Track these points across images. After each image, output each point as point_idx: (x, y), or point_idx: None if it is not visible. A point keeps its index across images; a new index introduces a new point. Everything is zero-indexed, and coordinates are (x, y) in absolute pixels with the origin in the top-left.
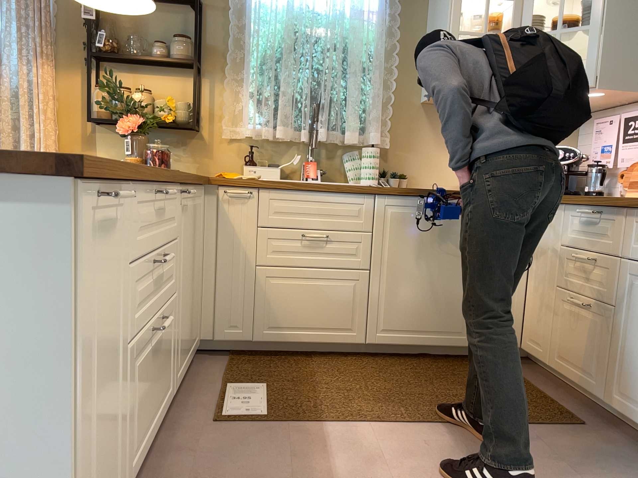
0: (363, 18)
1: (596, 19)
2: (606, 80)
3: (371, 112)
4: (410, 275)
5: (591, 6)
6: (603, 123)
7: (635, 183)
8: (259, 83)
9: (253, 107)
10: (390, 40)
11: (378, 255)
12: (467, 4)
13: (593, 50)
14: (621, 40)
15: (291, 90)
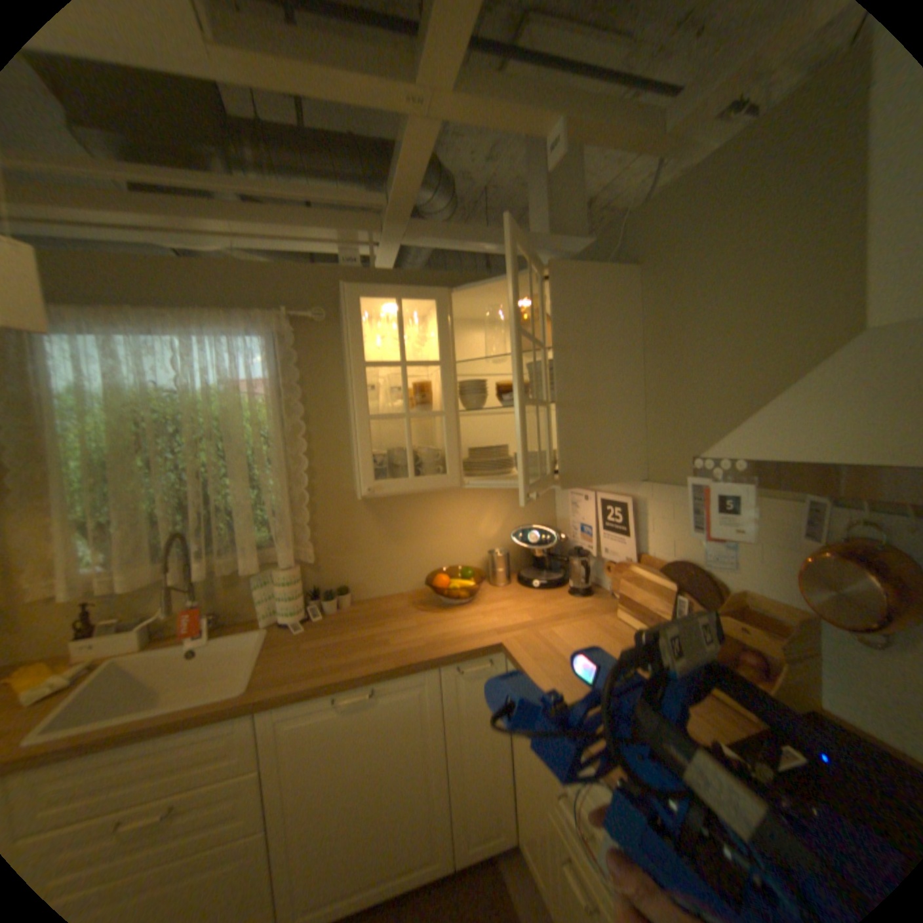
0: (239, 397)
1: (545, 397)
2: (571, 478)
3: (277, 523)
4: (336, 815)
5: (538, 374)
6: (578, 496)
7: (627, 600)
8: (86, 507)
9: (80, 546)
10: (292, 419)
11: (274, 805)
12: (396, 358)
13: (548, 438)
14: (581, 422)
15: (137, 517)
